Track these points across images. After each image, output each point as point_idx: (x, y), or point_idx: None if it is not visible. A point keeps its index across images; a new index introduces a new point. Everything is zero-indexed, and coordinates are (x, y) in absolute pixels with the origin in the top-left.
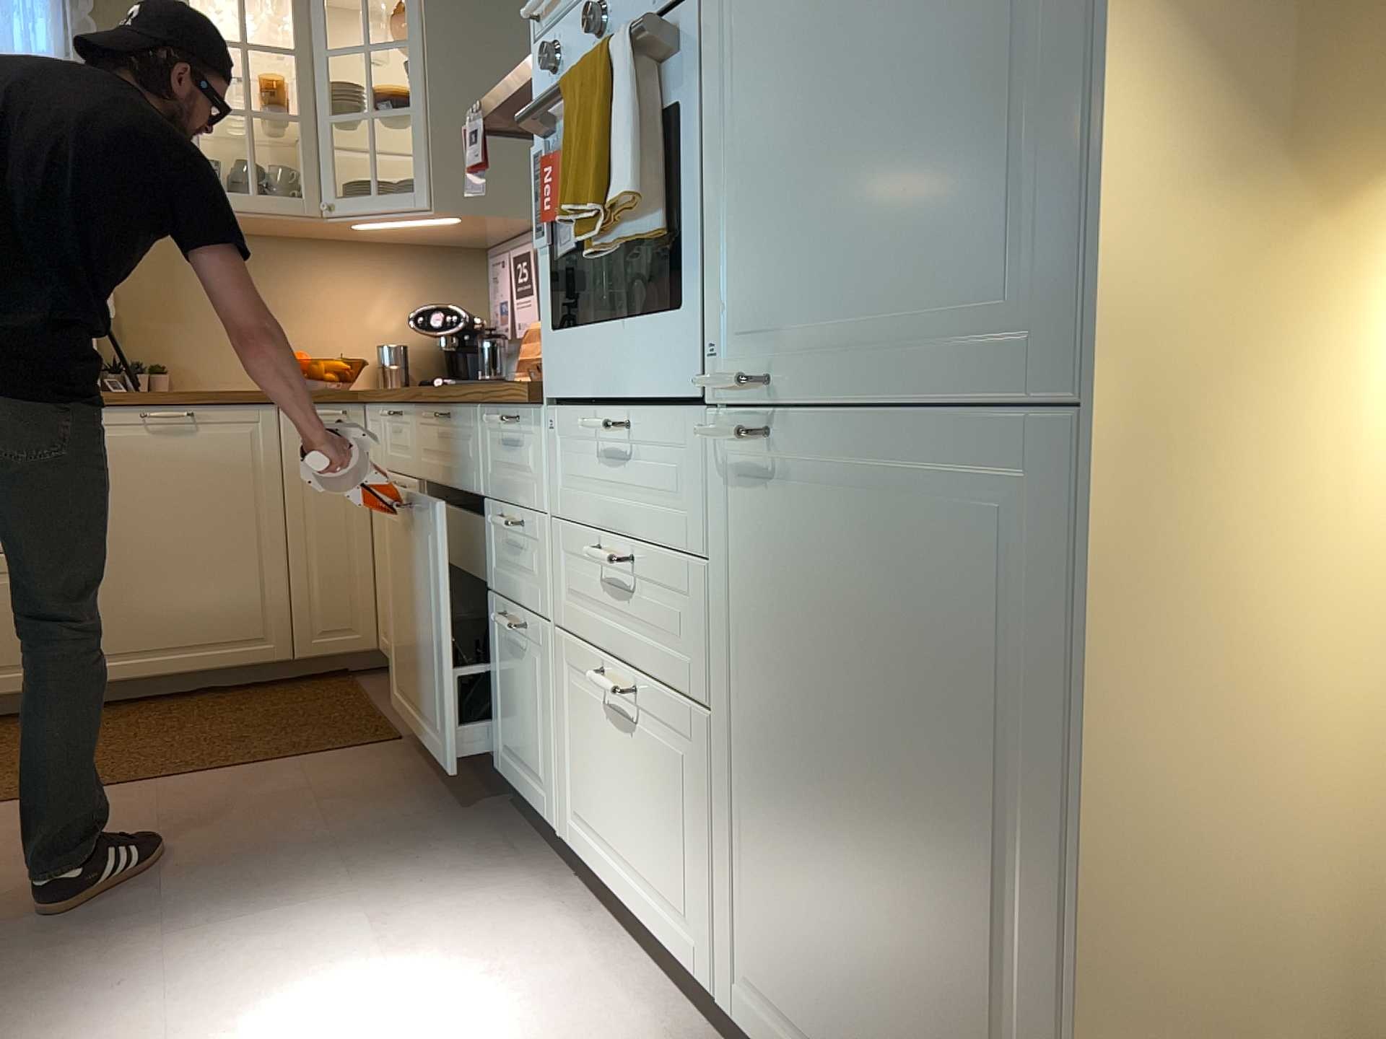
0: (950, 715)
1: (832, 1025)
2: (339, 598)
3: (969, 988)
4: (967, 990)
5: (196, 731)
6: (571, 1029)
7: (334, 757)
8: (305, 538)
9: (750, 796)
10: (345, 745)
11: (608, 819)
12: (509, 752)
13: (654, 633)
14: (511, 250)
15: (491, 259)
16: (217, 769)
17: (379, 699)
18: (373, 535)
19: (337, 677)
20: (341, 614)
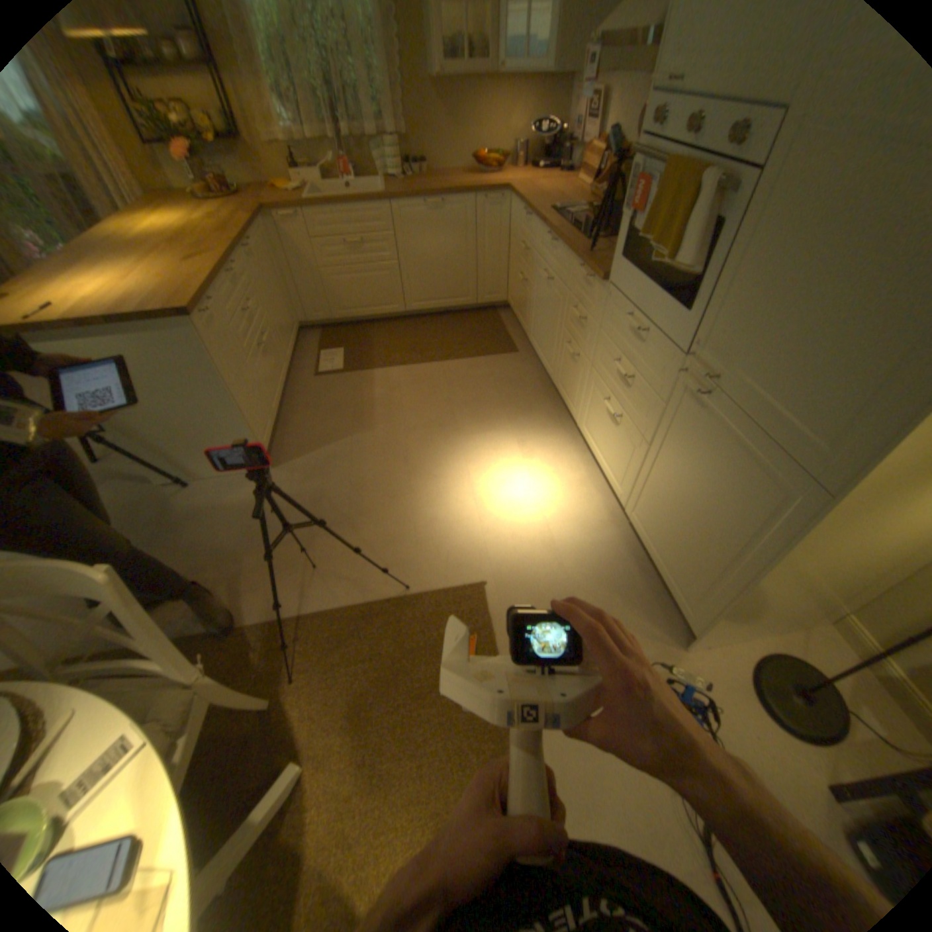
0: (727, 514)
1: (656, 539)
2: (493, 282)
3: (701, 565)
4: (700, 565)
5: (447, 336)
6: (574, 494)
7: (494, 358)
8: (482, 257)
9: (650, 473)
10: (497, 353)
11: (595, 436)
12: (560, 385)
13: (630, 403)
14: (589, 88)
15: (575, 80)
16: (458, 359)
17: (506, 326)
18: (508, 256)
19: (490, 311)
20: (493, 288)
